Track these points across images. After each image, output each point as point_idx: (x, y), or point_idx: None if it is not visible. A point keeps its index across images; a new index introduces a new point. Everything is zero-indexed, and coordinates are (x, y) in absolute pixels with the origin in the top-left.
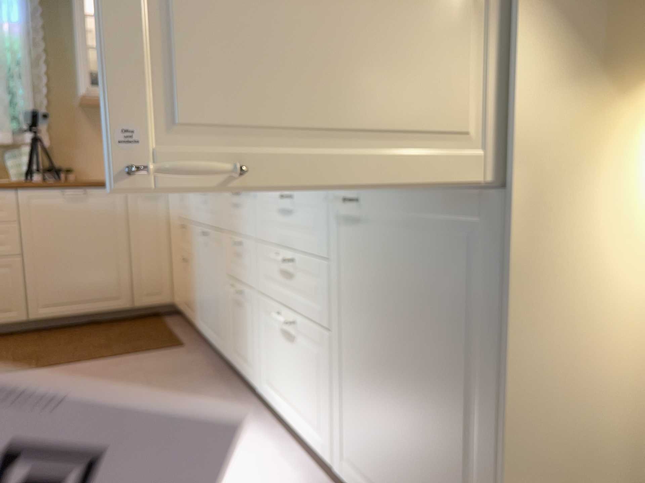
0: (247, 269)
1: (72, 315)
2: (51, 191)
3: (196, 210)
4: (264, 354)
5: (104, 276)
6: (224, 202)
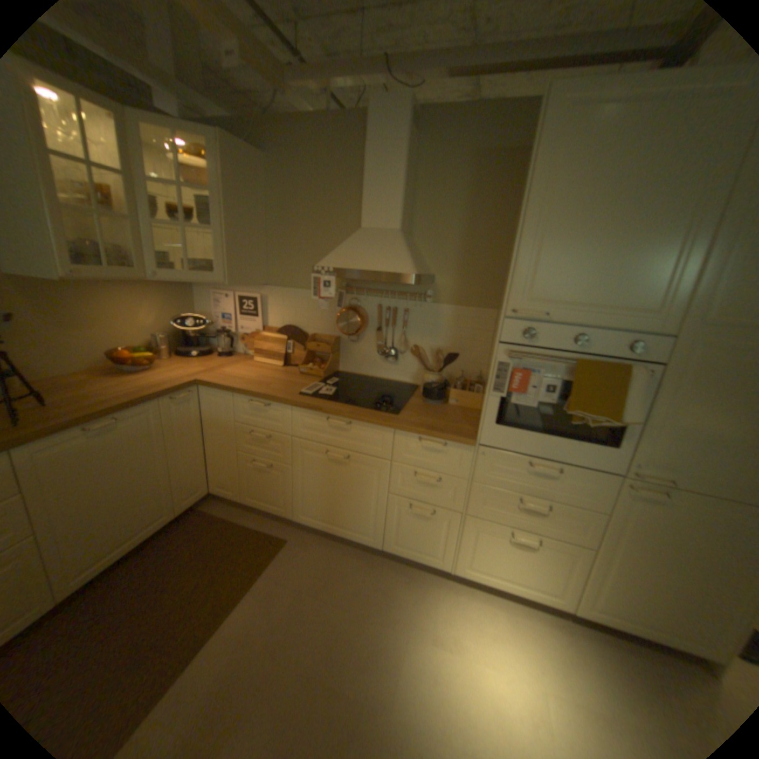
0: (446, 496)
1: (114, 562)
2: (68, 434)
3: (310, 429)
4: (468, 551)
5: (146, 503)
6: (393, 438)
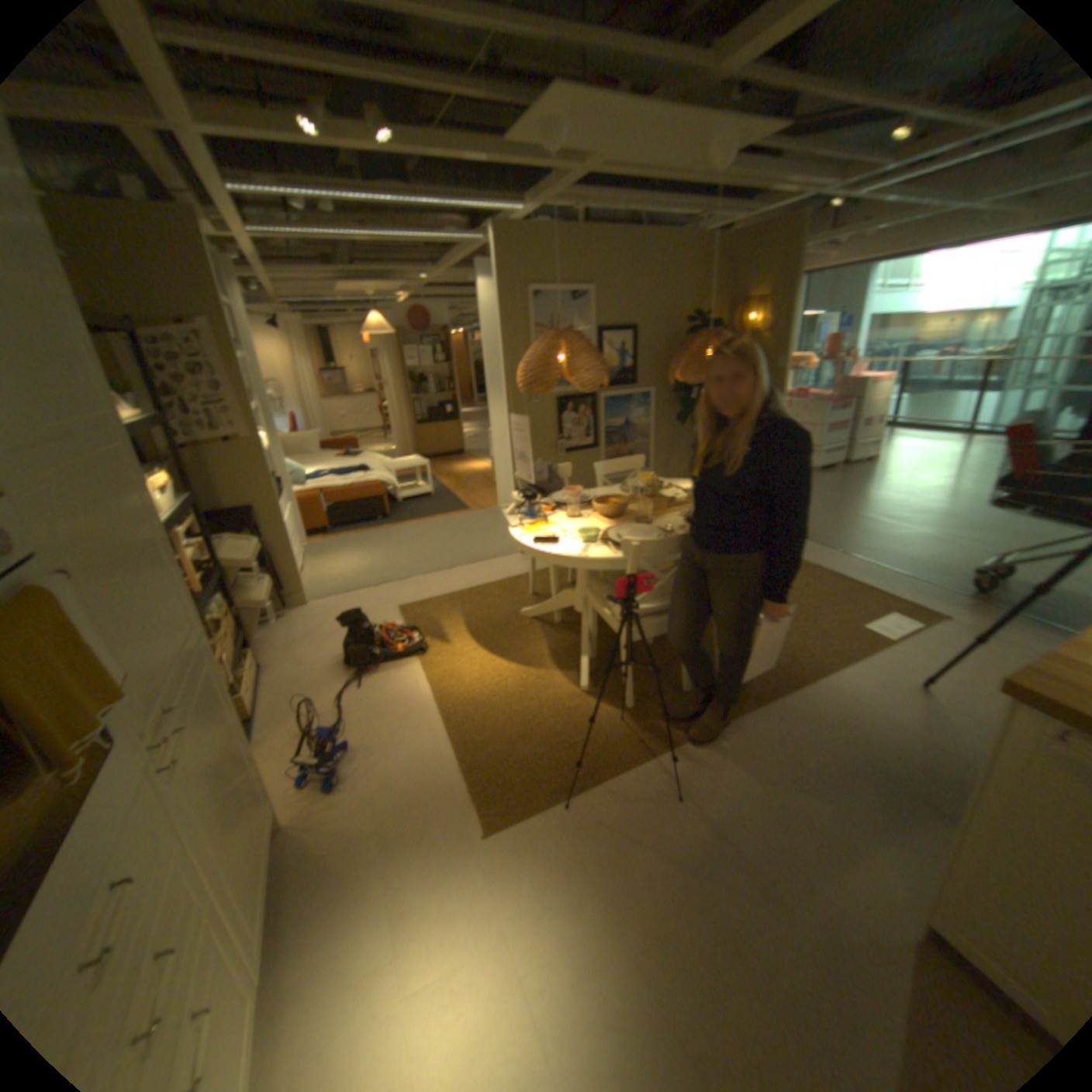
0: None
1: None
2: None
3: None
4: None
5: None
6: None
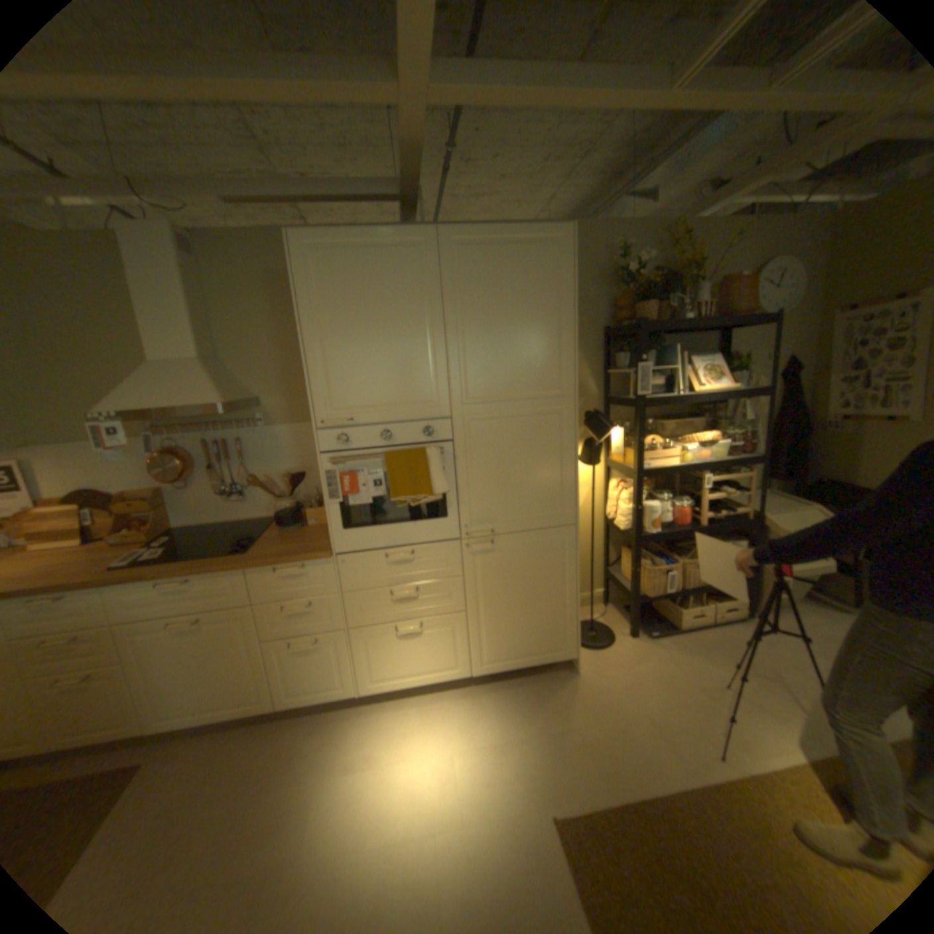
0: (323, 619)
1: None
2: None
3: (136, 608)
4: (363, 666)
5: None
6: (246, 581)
